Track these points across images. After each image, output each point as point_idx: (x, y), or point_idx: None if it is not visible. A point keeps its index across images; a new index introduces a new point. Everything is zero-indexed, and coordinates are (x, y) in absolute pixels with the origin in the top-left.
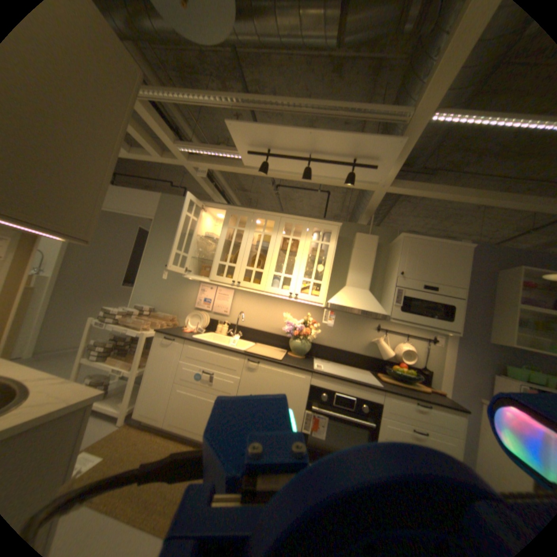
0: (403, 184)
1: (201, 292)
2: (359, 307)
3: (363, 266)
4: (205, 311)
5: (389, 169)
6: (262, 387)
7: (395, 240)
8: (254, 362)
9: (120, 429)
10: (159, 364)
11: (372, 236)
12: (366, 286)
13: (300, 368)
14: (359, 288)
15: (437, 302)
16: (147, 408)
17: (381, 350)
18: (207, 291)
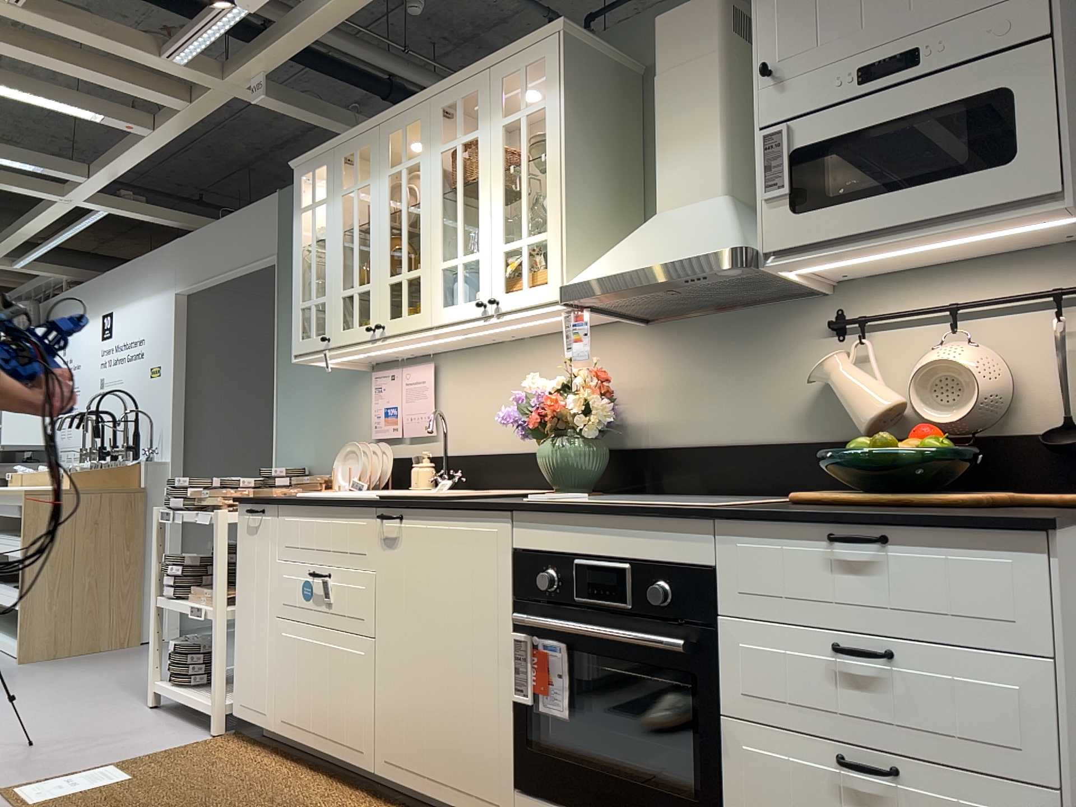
0: None
1: (375, 396)
2: (650, 261)
3: (690, 123)
4: (393, 442)
5: None
6: (416, 585)
7: None
8: (387, 518)
9: (215, 739)
10: (252, 576)
11: (697, 4)
12: (715, 185)
13: (480, 505)
14: (692, 204)
15: (924, 113)
16: (249, 686)
17: (844, 399)
18: (385, 388)
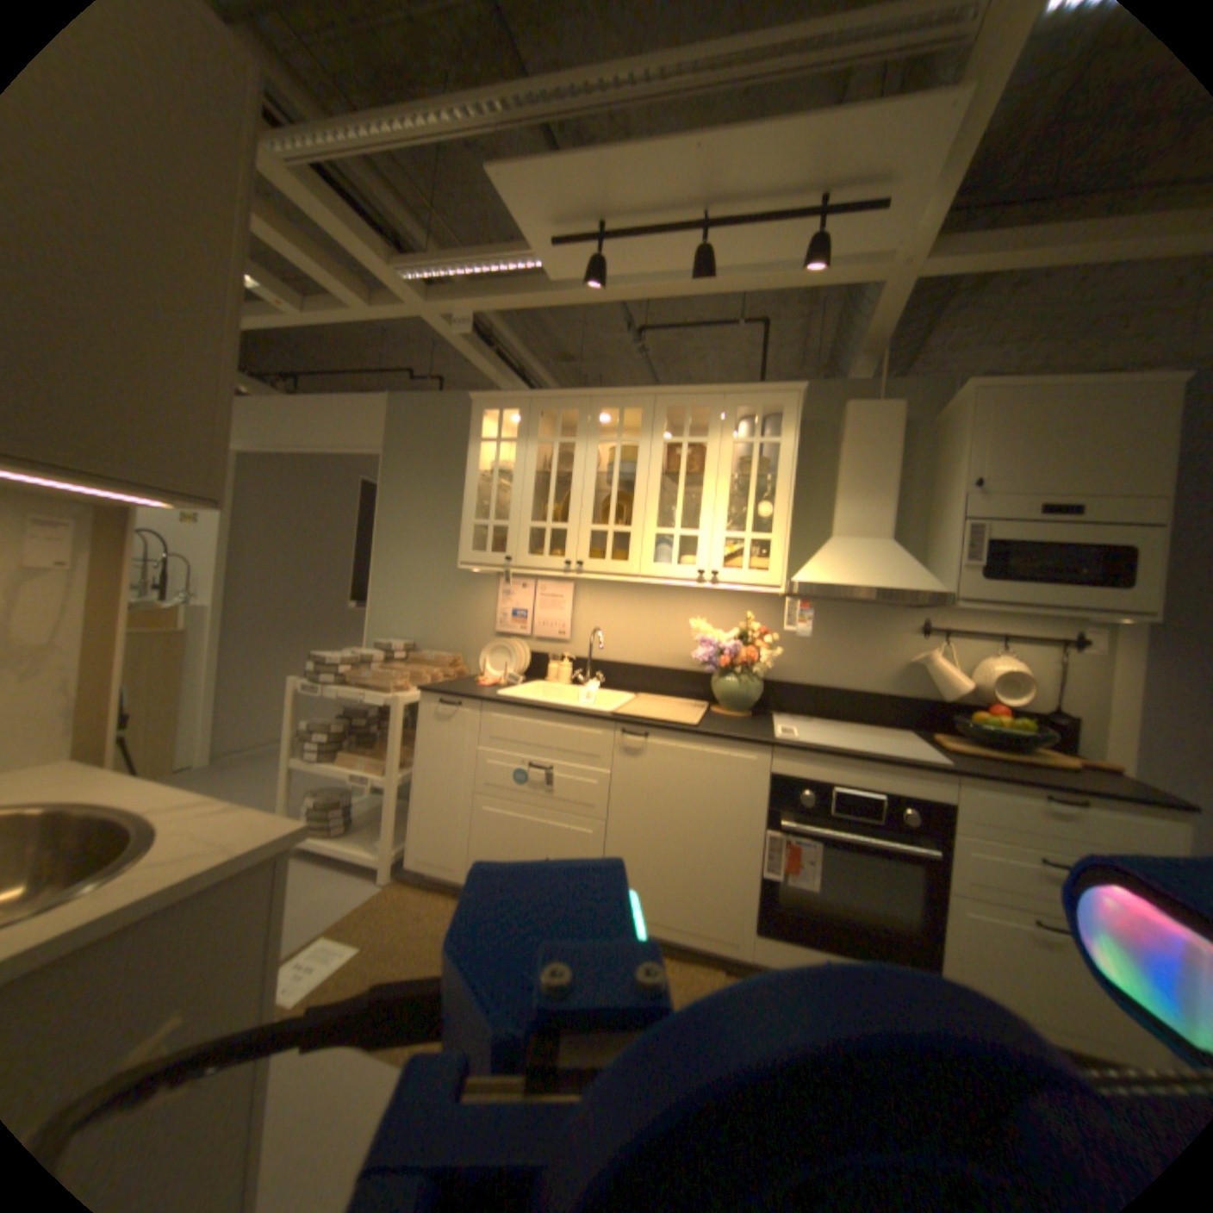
0: (963, 244)
1: (503, 599)
2: (872, 583)
3: (872, 483)
4: (519, 637)
5: (923, 205)
6: (661, 788)
7: (952, 404)
8: (637, 735)
9: (385, 892)
10: (438, 757)
11: (888, 404)
12: (886, 531)
13: (742, 738)
14: (867, 539)
15: (1082, 544)
16: (430, 848)
17: (937, 679)
18: (515, 594)
